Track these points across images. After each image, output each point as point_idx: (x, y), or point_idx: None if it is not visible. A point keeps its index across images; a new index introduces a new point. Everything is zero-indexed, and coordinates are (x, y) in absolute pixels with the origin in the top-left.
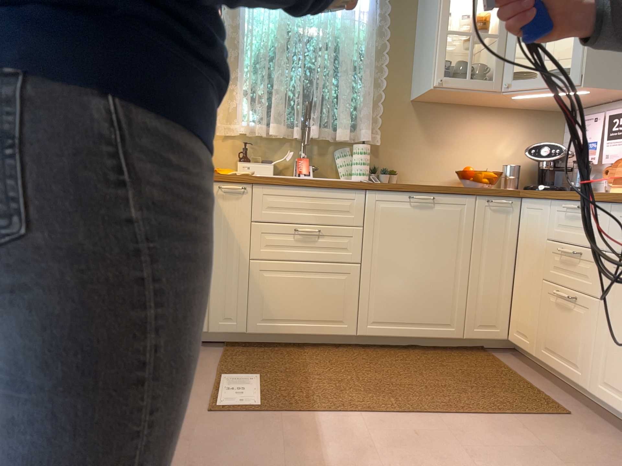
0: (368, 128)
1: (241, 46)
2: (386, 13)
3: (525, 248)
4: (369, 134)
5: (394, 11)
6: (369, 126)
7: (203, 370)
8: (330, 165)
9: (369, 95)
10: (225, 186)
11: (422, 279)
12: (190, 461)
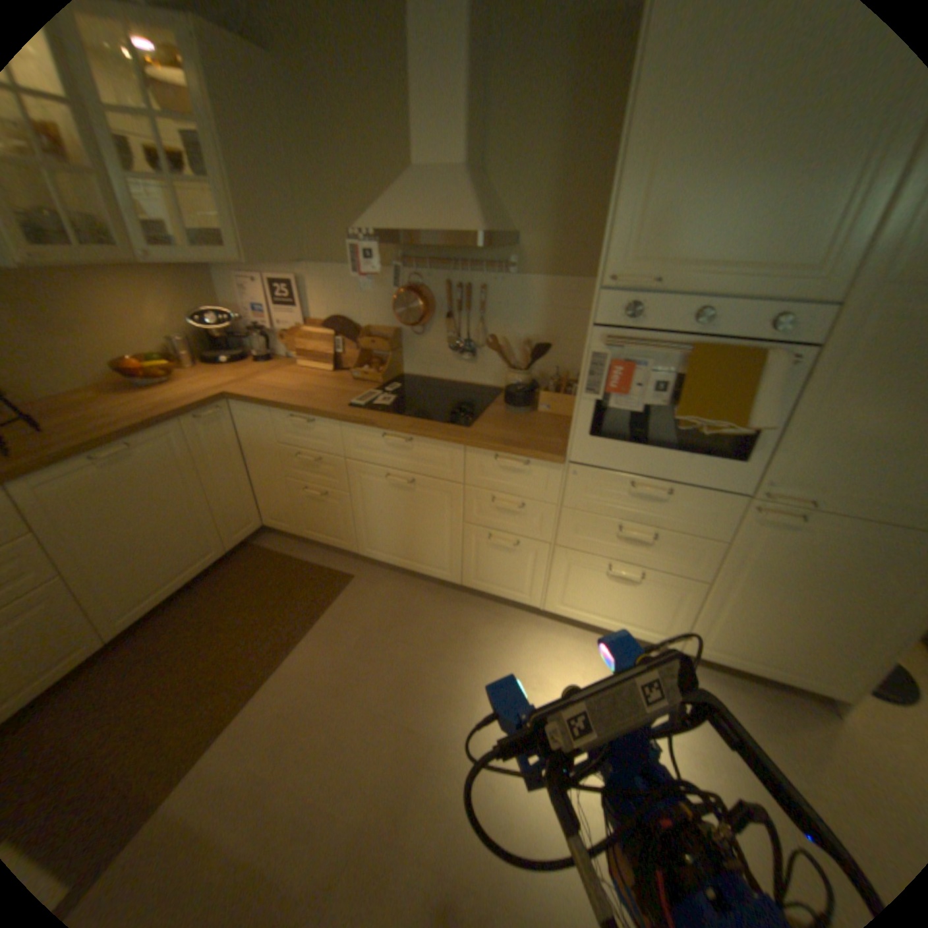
0: None
1: None
2: None
3: (250, 449)
4: None
5: None
6: None
7: None
8: None
9: None
10: None
11: (156, 536)
12: None
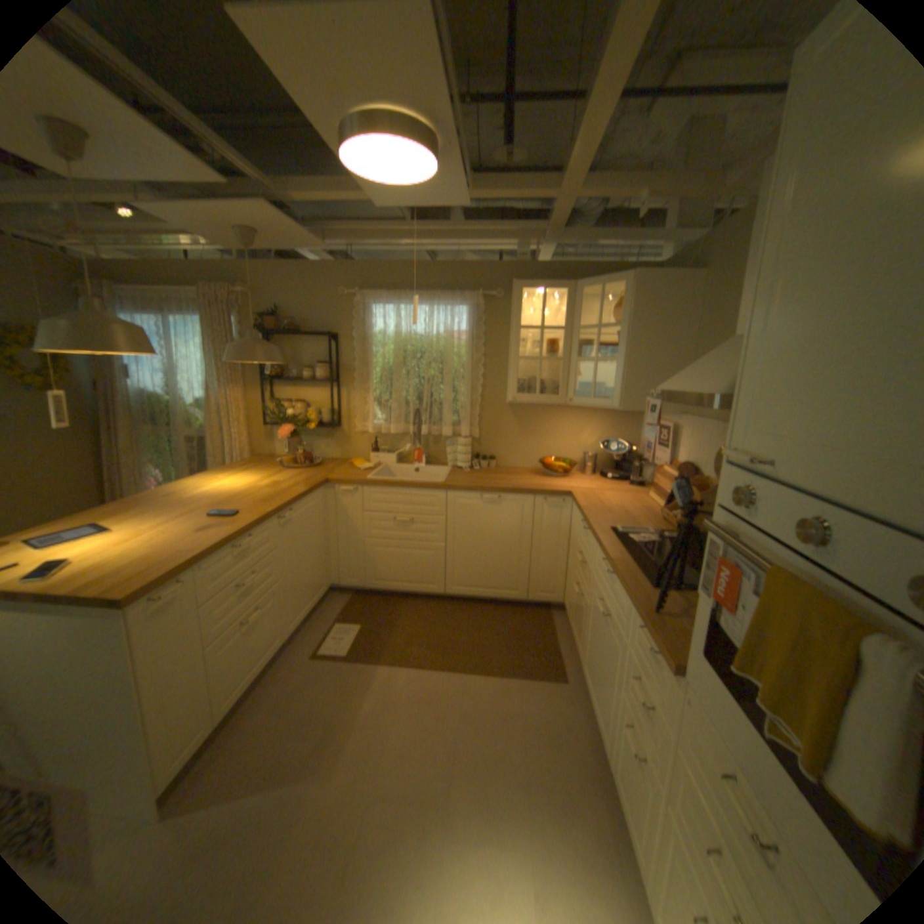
0: (468, 426)
1: (369, 366)
2: (480, 335)
3: (572, 539)
4: (471, 430)
5: (489, 330)
6: (468, 426)
7: (326, 620)
8: (442, 454)
9: (466, 403)
10: (342, 490)
11: (492, 557)
12: (279, 702)
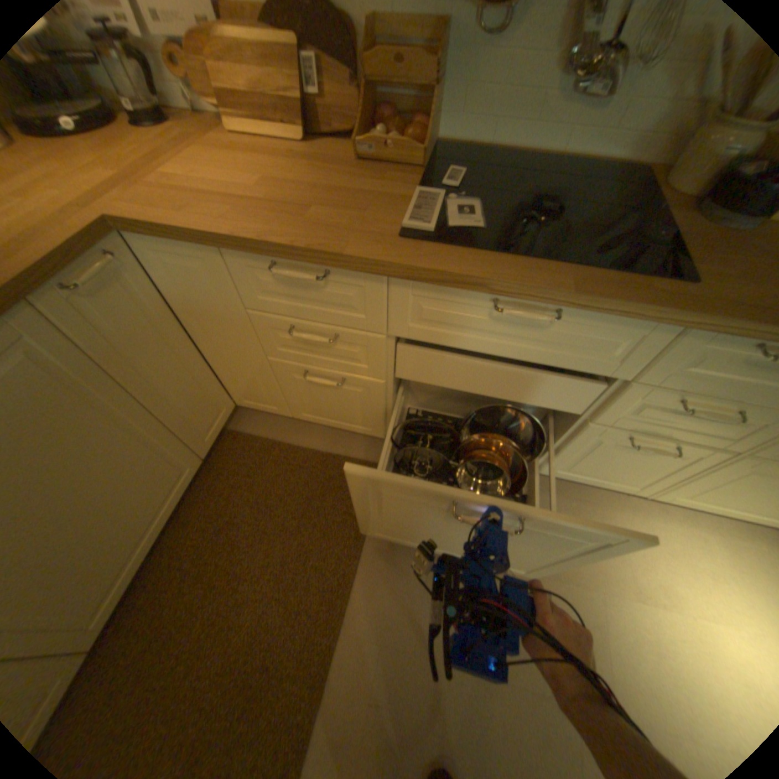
0: None
1: None
2: None
3: (195, 316)
4: None
5: None
6: None
7: None
8: None
9: None
10: None
11: (94, 502)
12: None
